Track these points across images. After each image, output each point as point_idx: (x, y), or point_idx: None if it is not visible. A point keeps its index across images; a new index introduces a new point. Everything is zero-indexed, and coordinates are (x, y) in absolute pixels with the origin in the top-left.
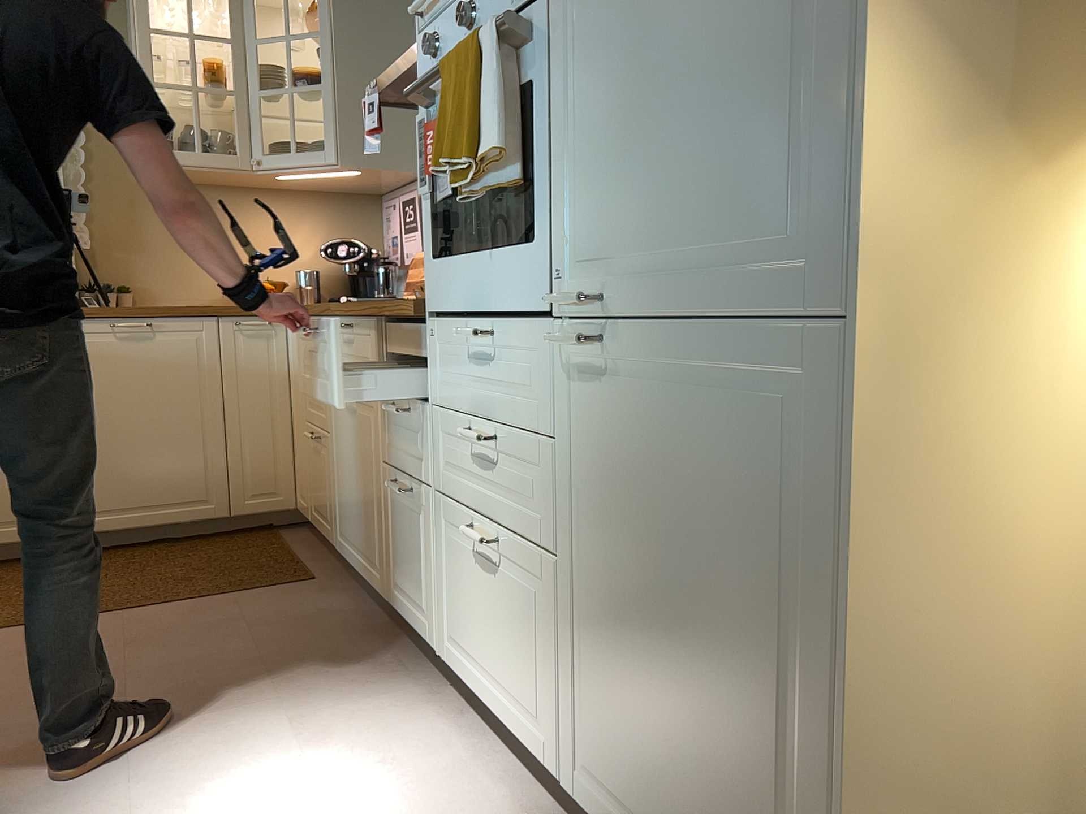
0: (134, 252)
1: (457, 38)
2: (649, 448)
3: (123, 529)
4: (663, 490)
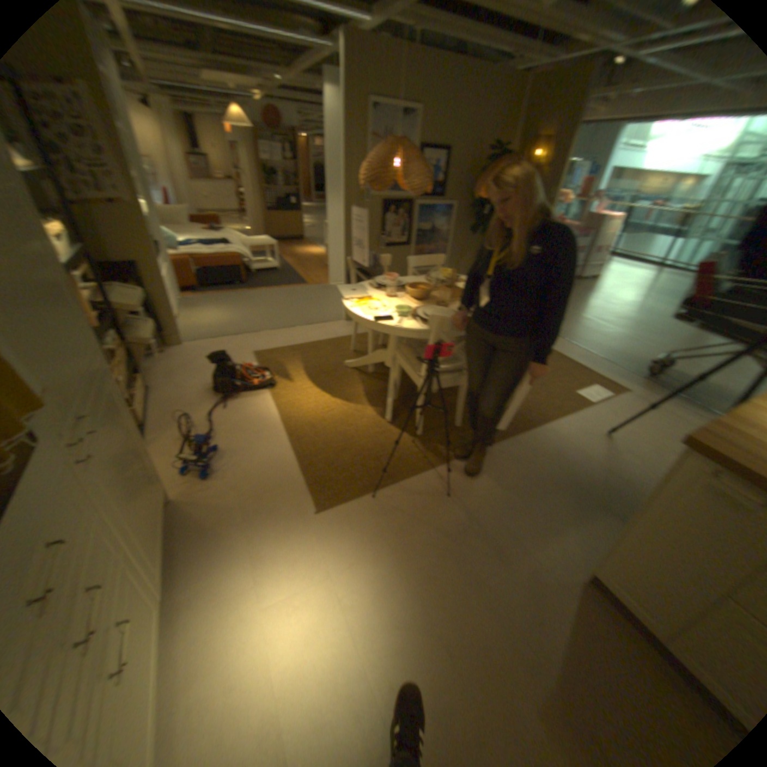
0: None
1: None
2: (105, 451)
3: None
4: (112, 455)
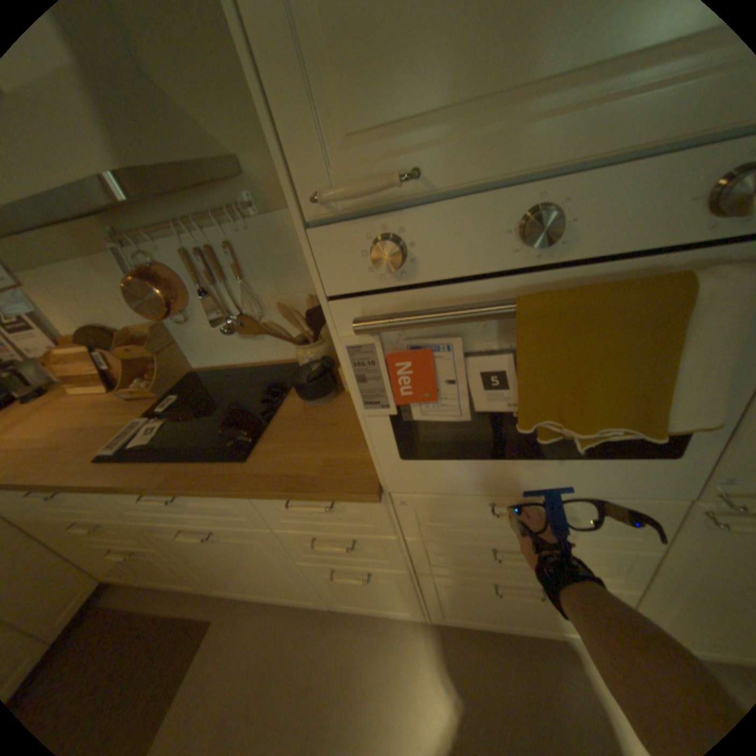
0: None
1: (464, 250)
2: None
3: None
4: None
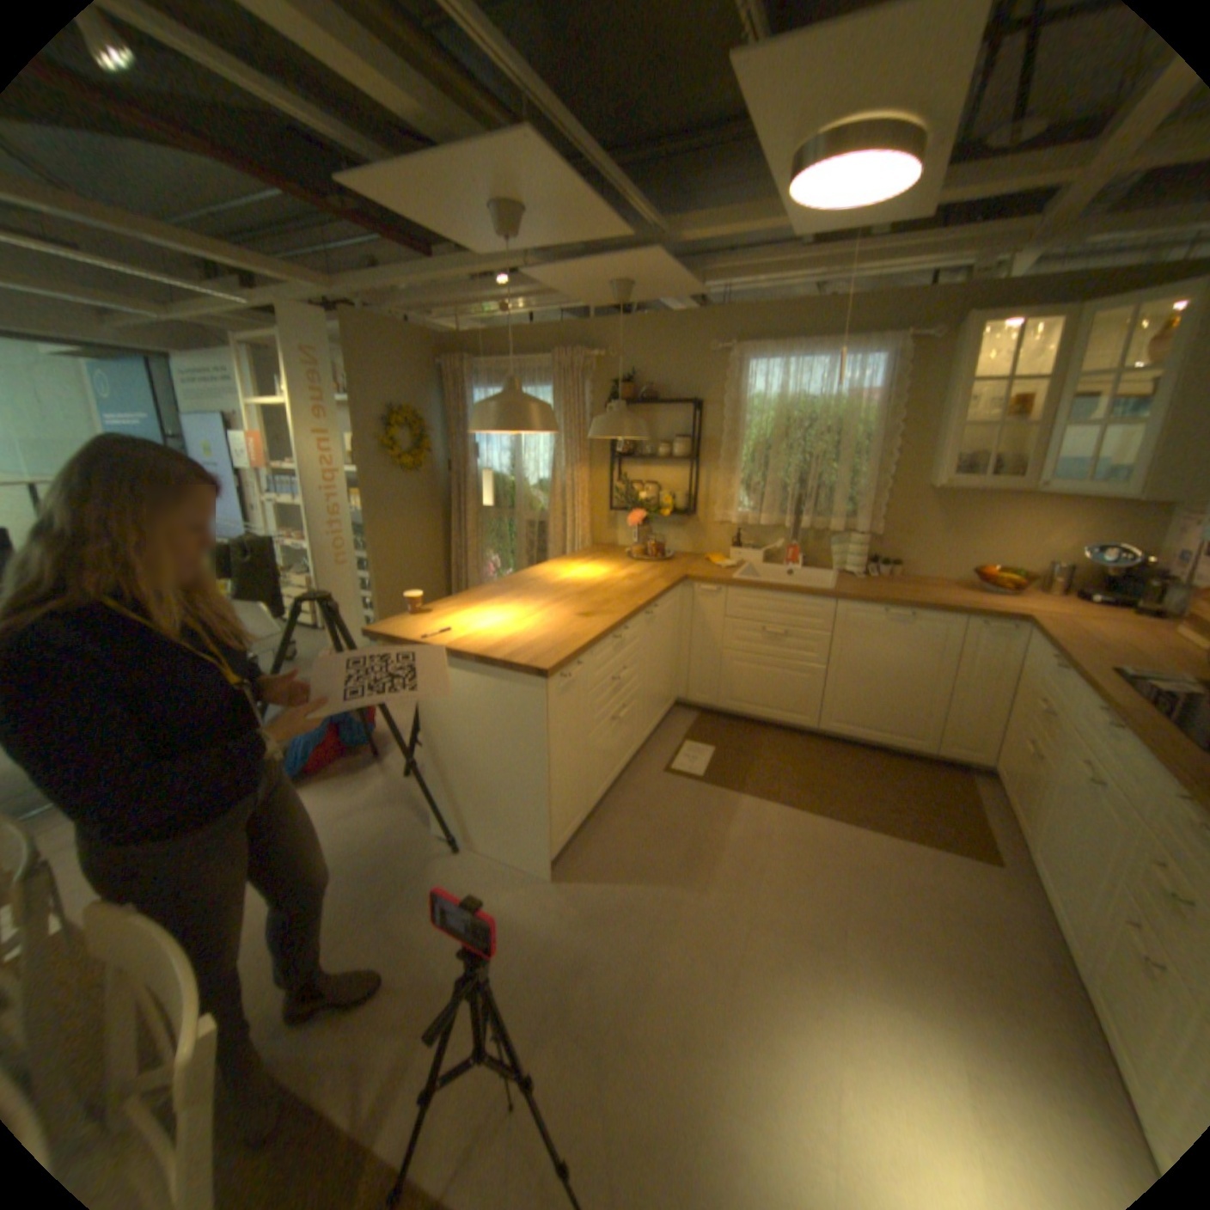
0: (911, 536)
1: None
2: None
3: (859, 739)
4: None
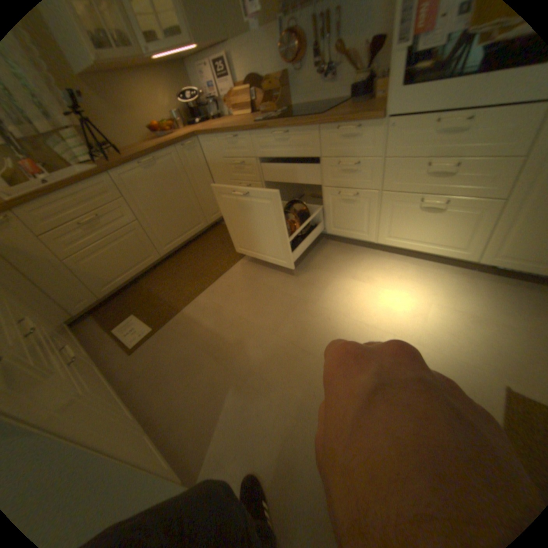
0: (95, 120)
1: None
2: None
3: (179, 244)
4: None
